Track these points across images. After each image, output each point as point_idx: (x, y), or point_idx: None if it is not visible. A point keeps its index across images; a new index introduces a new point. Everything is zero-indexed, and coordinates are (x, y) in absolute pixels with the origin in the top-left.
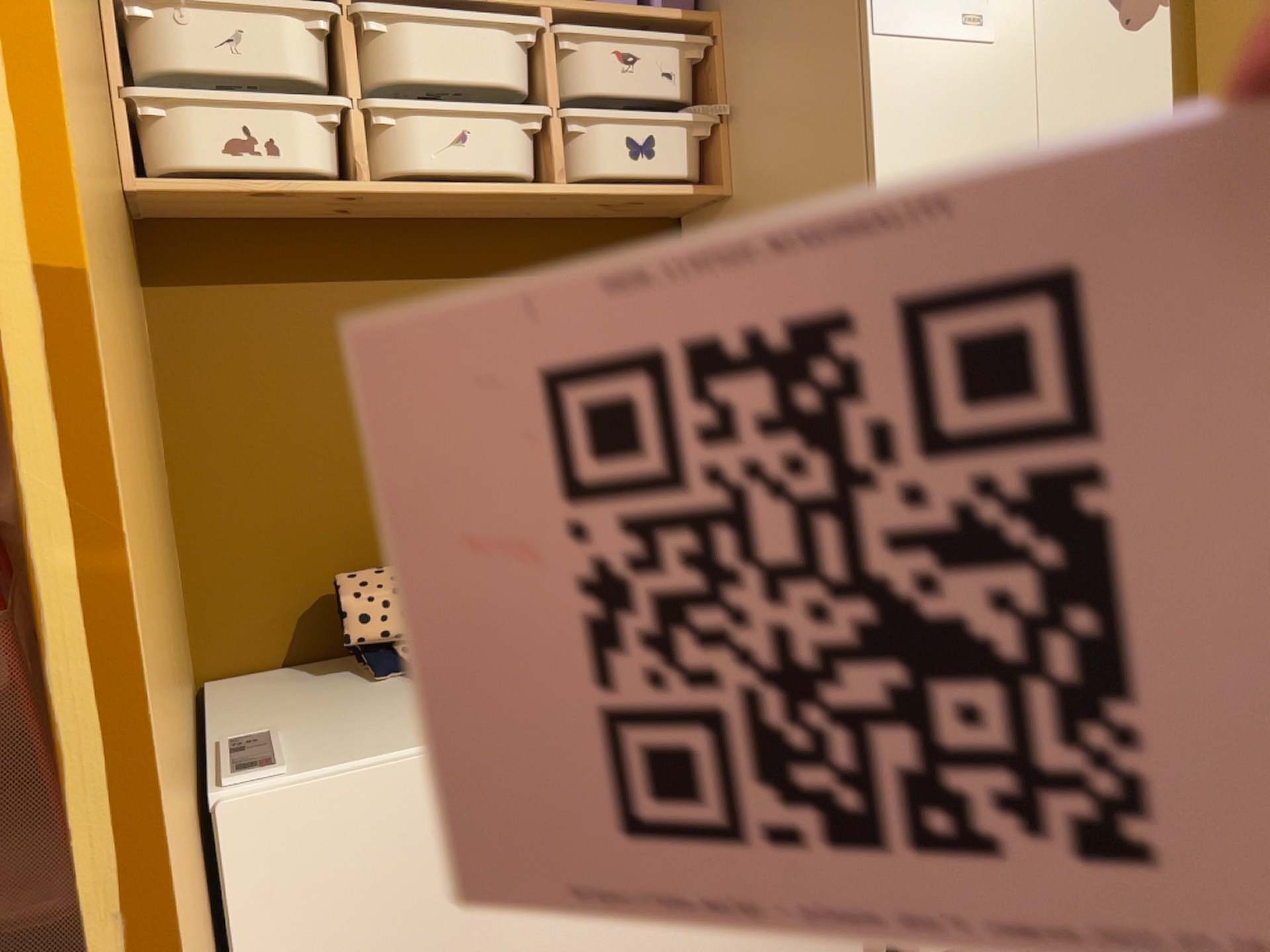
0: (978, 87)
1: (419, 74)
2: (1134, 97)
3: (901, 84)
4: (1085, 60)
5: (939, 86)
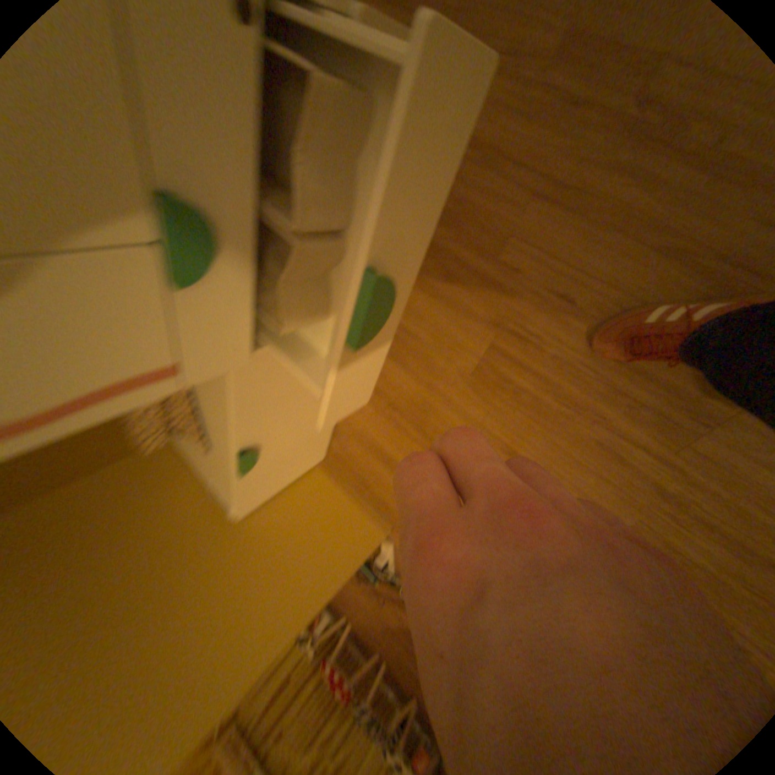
0: None
1: None
2: None
3: None
4: None
5: None
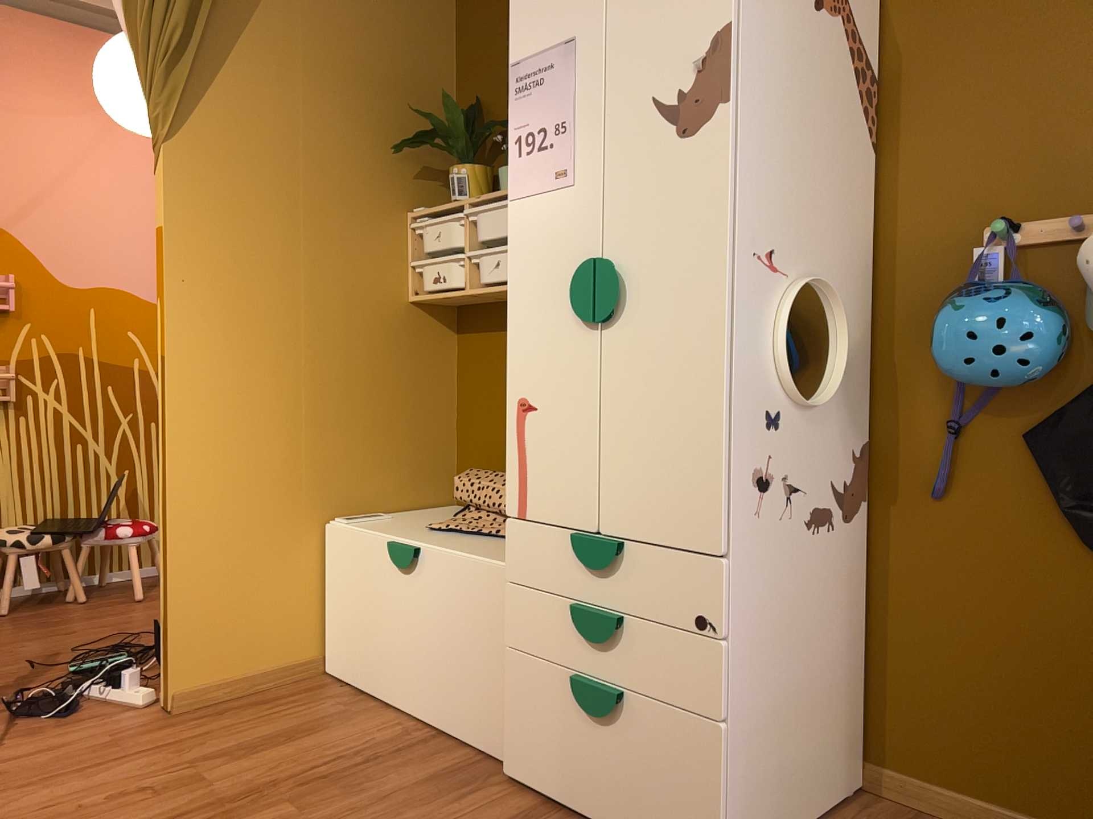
0: (563, 216)
1: (487, 234)
2: (686, 191)
3: (521, 225)
4: (642, 174)
5: (540, 221)
